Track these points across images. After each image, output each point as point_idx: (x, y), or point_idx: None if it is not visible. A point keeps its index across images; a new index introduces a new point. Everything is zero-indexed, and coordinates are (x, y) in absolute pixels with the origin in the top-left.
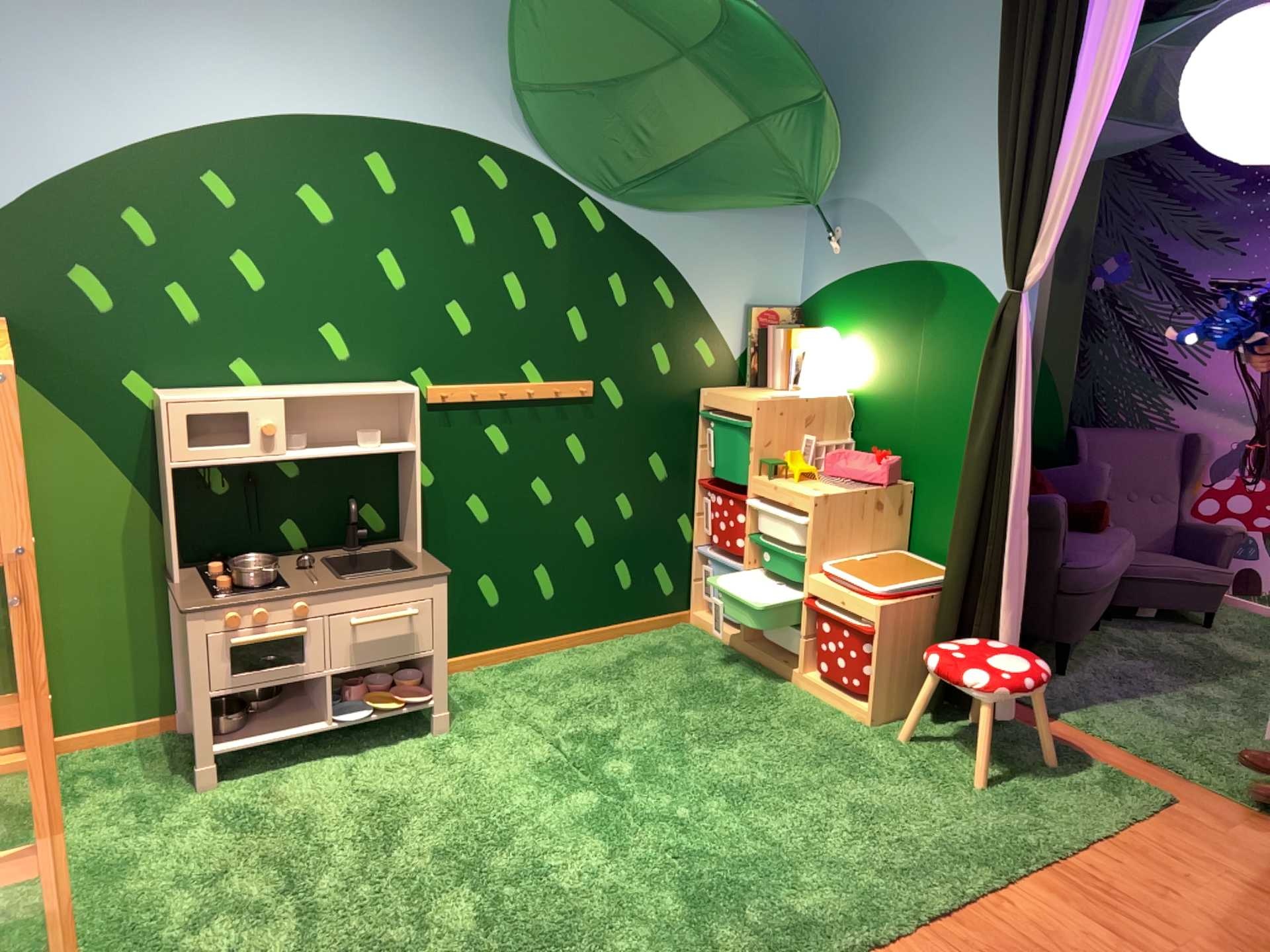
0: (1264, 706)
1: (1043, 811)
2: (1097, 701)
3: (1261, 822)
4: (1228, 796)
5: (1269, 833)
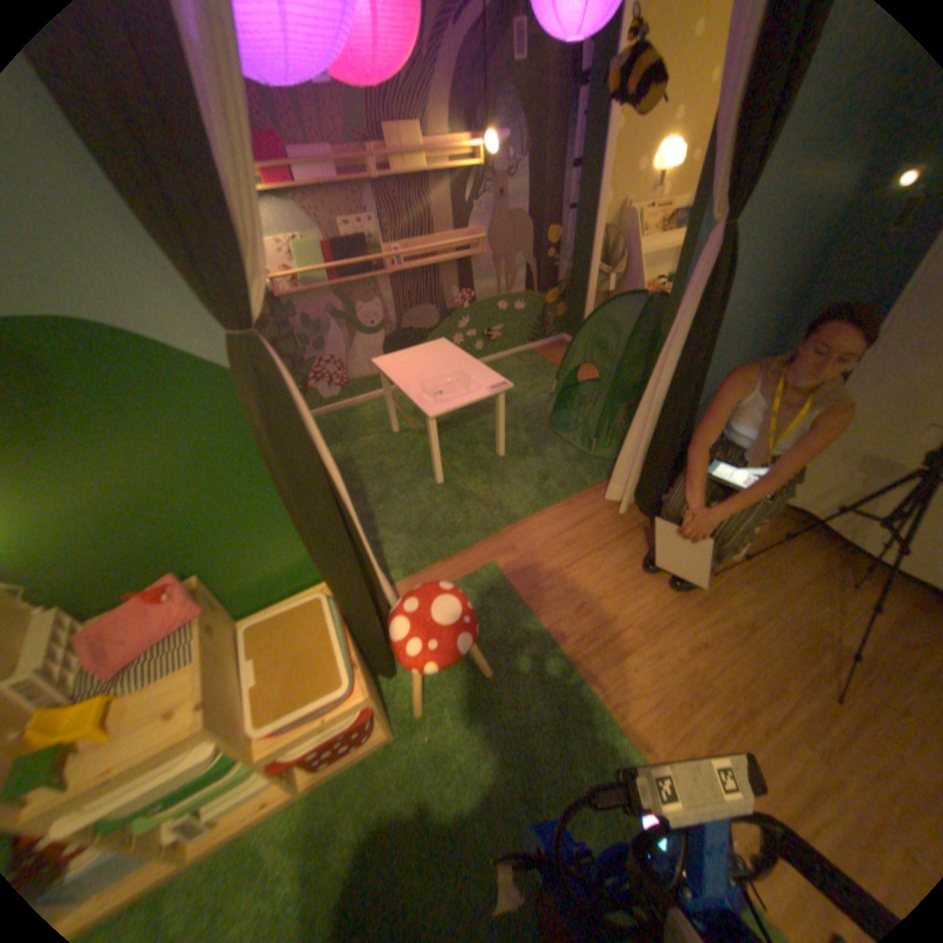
0: (403, 472)
1: (524, 638)
2: (385, 546)
3: (518, 530)
4: (496, 532)
5: (527, 532)
